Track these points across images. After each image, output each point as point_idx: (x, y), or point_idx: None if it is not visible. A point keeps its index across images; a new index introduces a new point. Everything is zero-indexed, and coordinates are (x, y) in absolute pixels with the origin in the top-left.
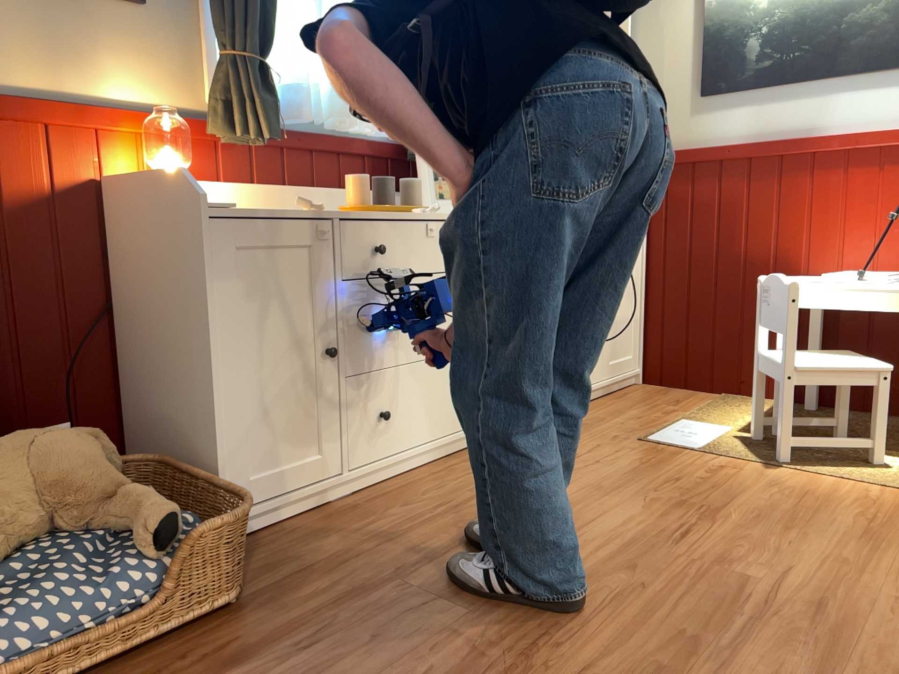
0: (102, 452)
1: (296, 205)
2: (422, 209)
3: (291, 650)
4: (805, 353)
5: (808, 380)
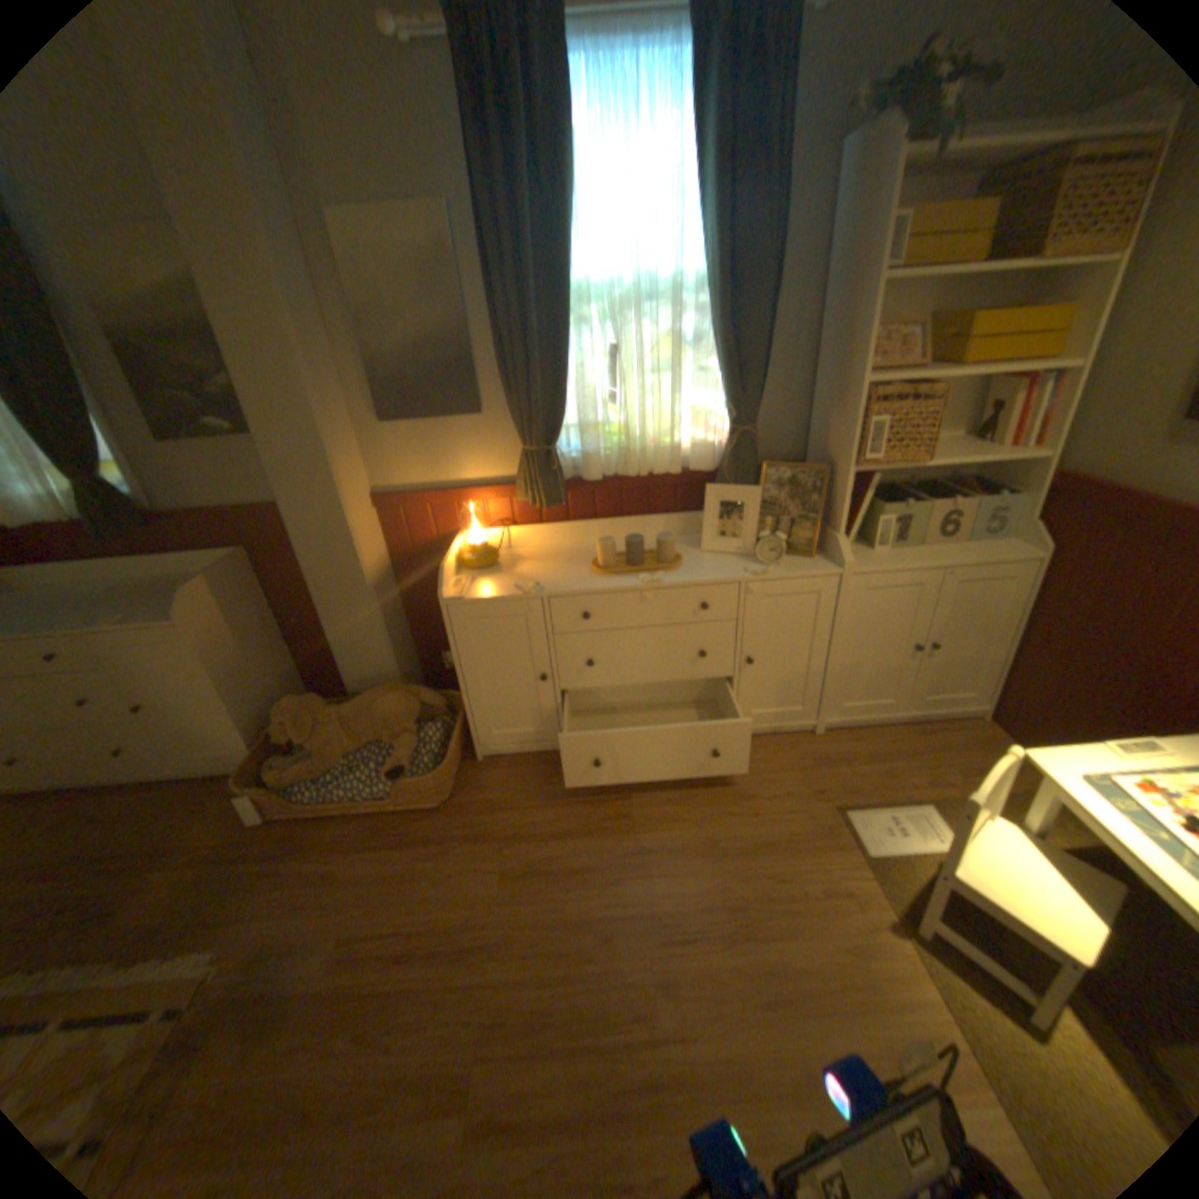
0: (413, 707)
1: (519, 587)
2: (643, 579)
3: (422, 857)
4: (1041, 859)
5: (970, 899)
